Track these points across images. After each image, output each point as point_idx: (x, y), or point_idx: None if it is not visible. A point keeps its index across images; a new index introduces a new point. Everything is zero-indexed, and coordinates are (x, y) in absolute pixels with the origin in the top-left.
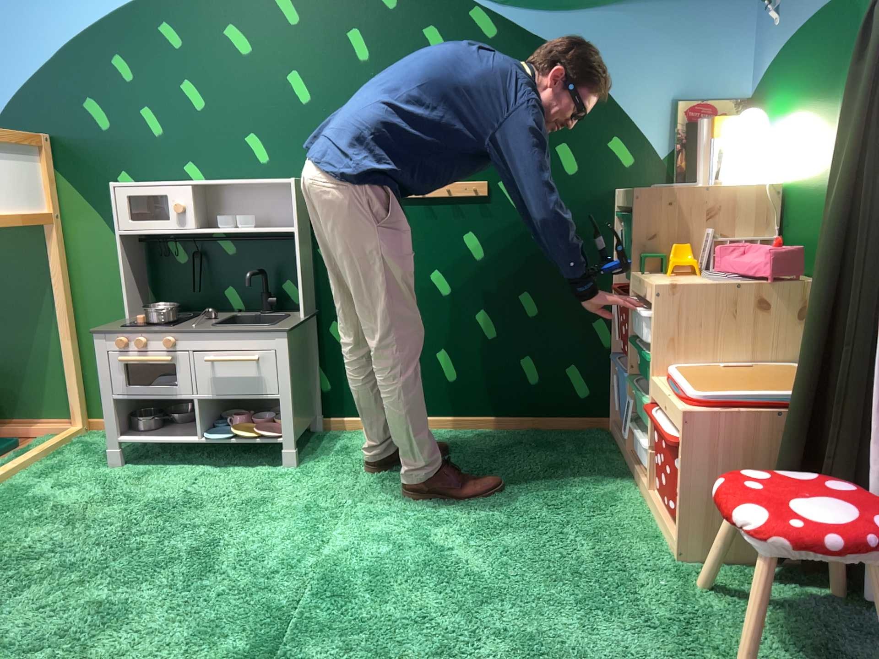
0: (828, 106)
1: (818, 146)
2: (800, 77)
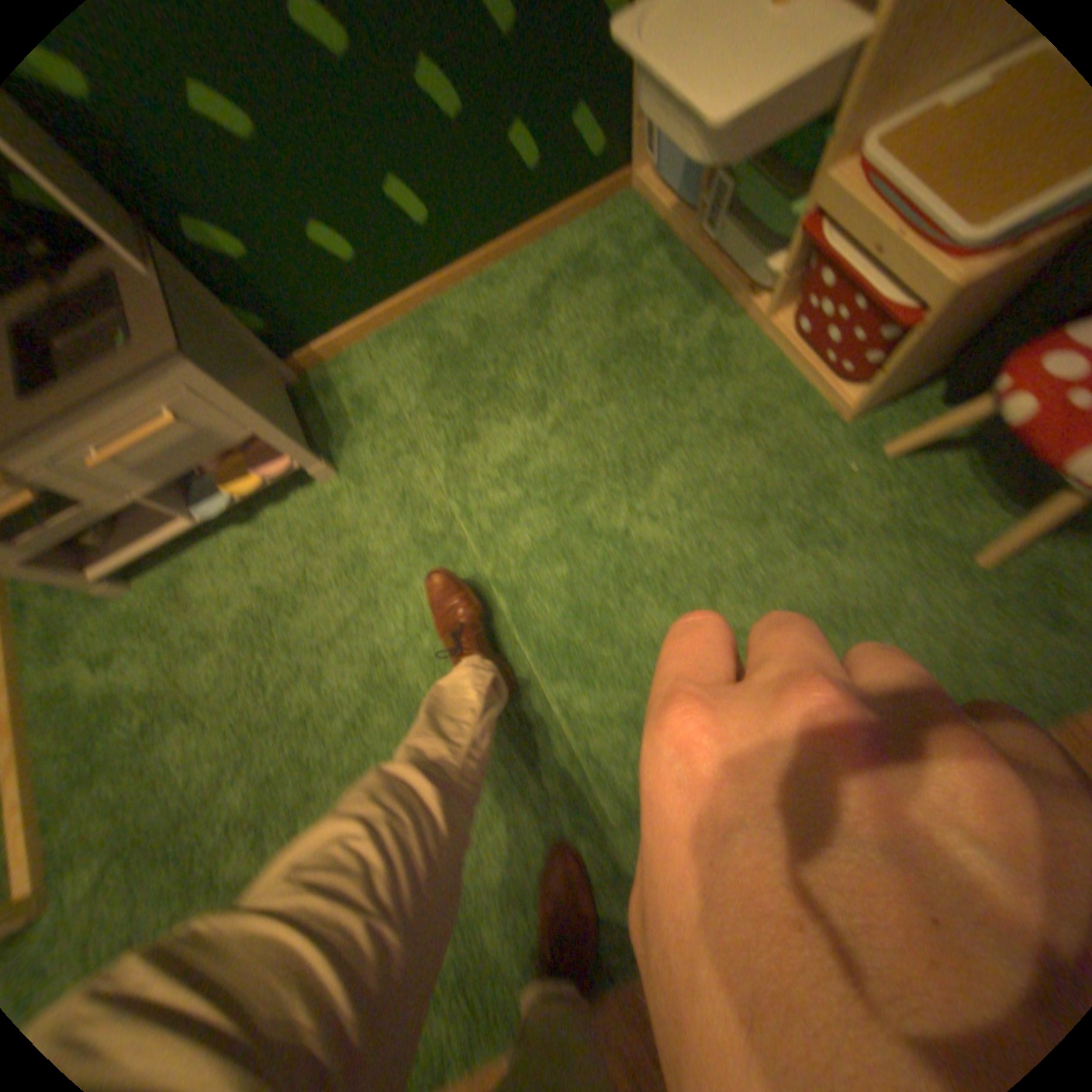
0: None
1: None
2: None
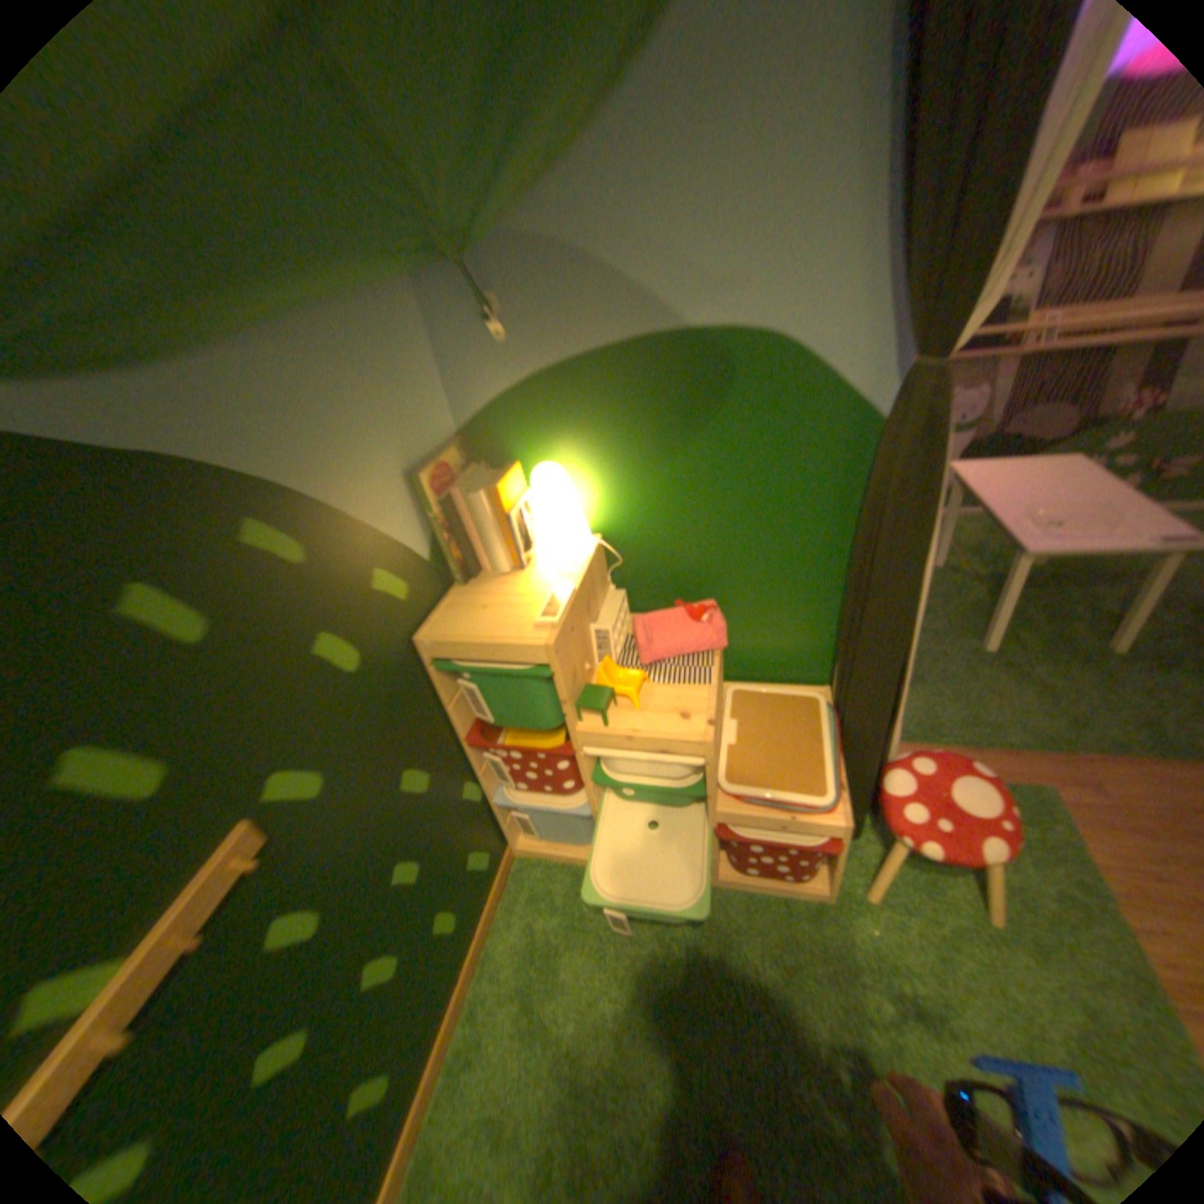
0: (678, 456)
1: (666, 496)
2: (599, 418)
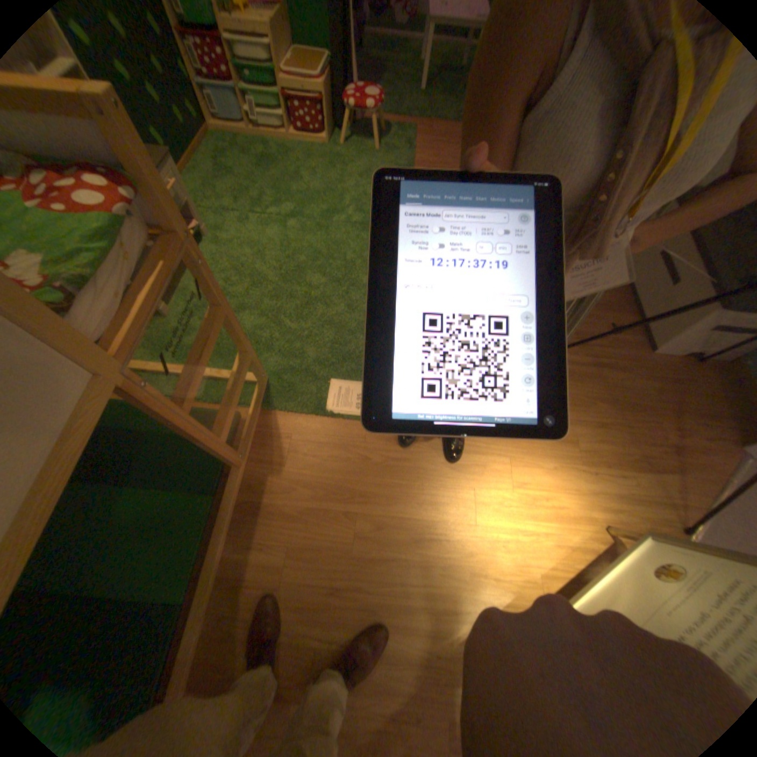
0: None
1: None
2: None
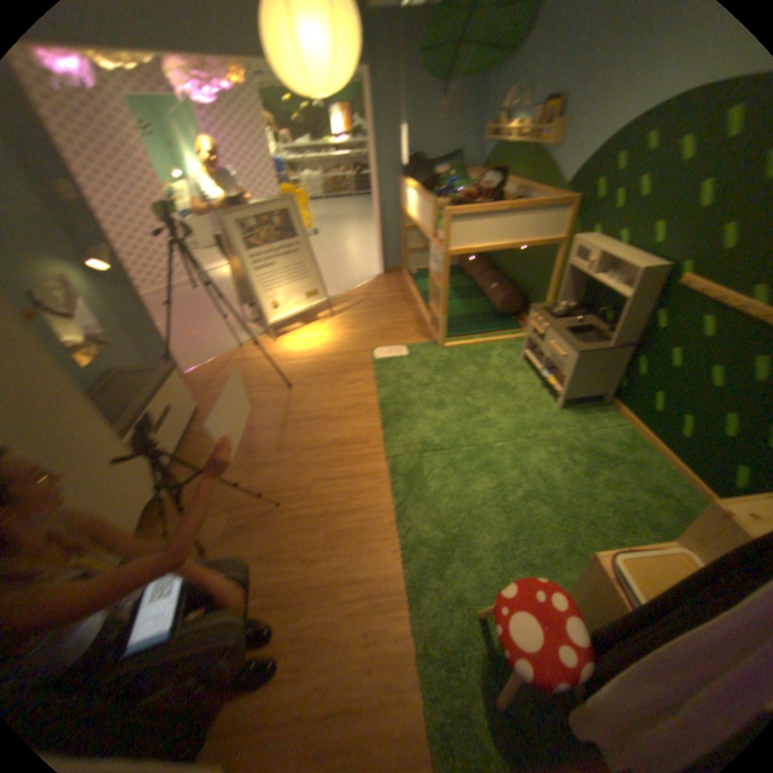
0: None
1: None
2: None
